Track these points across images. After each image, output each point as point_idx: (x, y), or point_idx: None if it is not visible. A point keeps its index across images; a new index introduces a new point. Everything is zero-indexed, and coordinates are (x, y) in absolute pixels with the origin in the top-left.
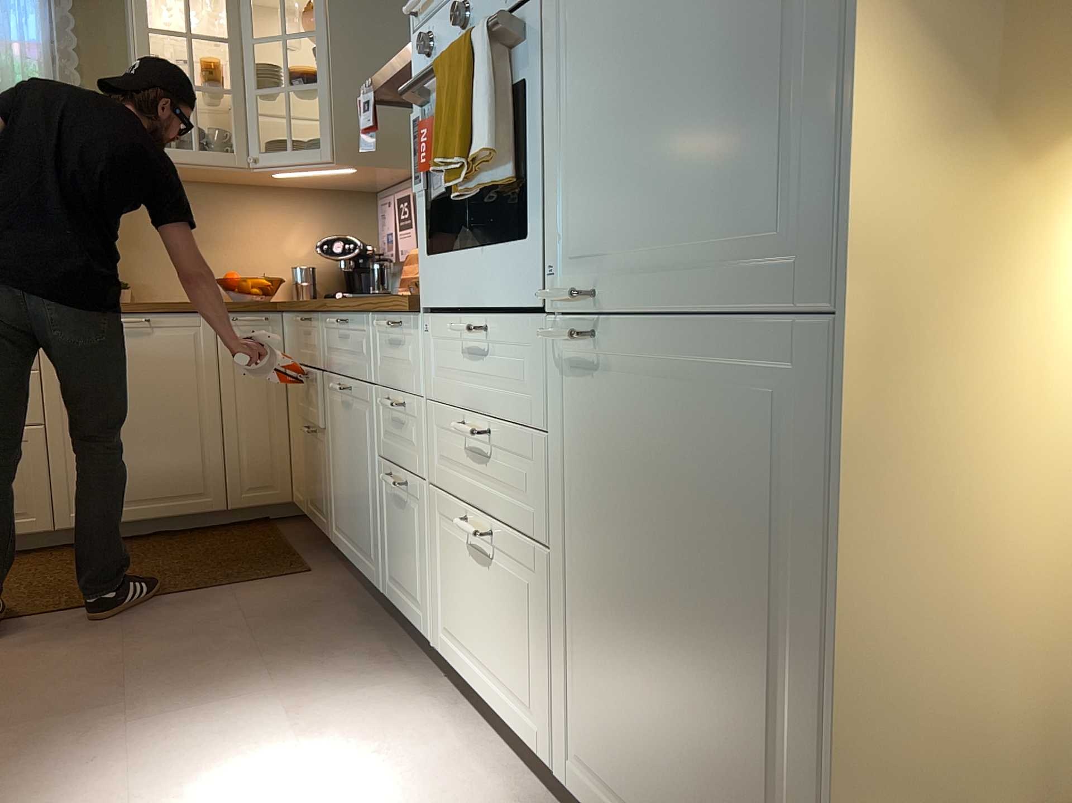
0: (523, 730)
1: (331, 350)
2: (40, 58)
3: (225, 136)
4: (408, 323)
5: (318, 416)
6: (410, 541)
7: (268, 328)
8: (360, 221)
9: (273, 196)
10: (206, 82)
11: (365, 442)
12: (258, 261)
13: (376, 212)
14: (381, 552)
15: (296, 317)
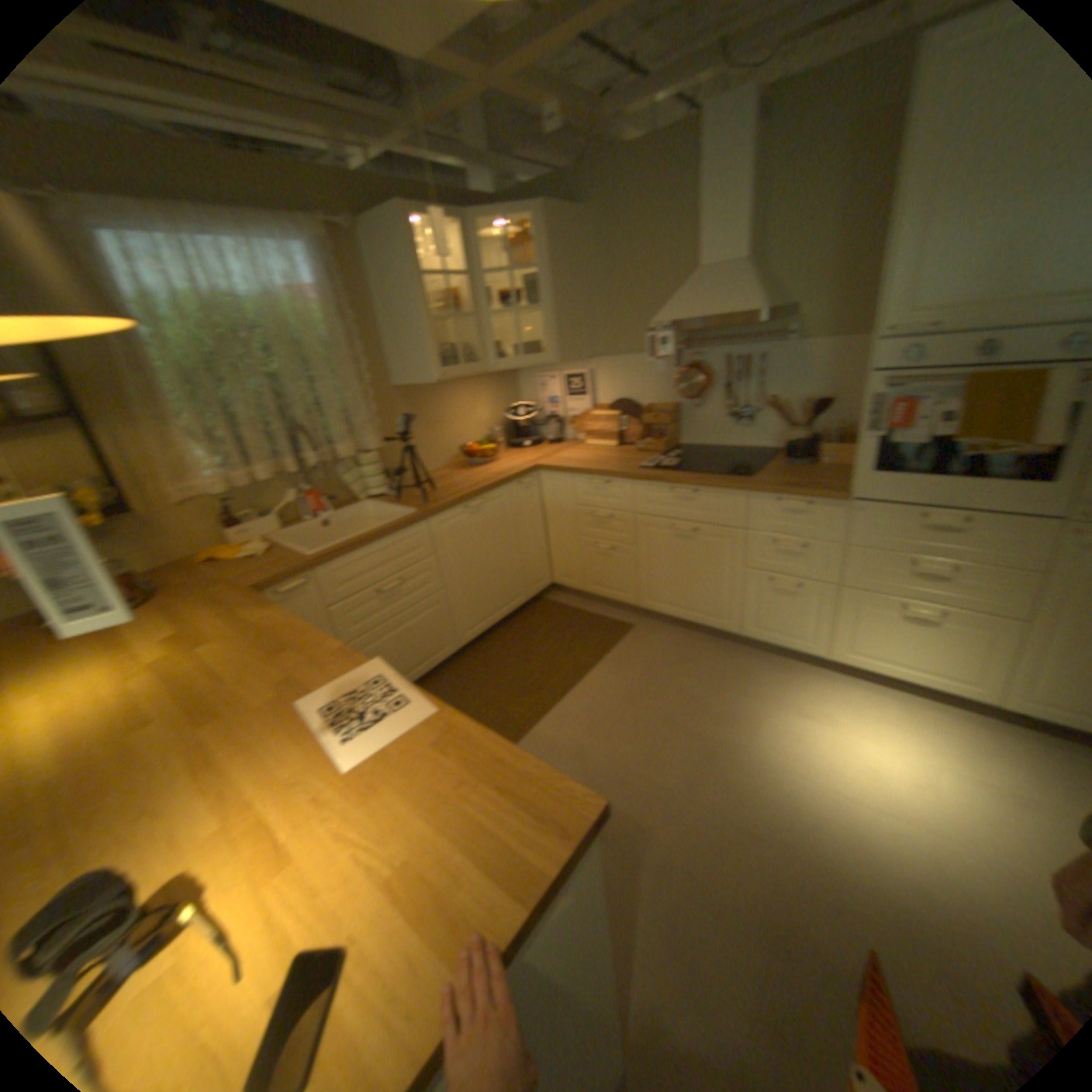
0: (956, 690)
1: (651, 505)
2: (316, 304)
3: (464, 351)
4: (820, 504)
5: (618, 540)
6: (795, 611)
7: (530, 485)
8: (507, 389)
9: (463, 384)
10: (445, 309)
11: (720, 559)
12: (463, 431)
13: (514, 380)
14: (739, 615)
15: (572, 479)
